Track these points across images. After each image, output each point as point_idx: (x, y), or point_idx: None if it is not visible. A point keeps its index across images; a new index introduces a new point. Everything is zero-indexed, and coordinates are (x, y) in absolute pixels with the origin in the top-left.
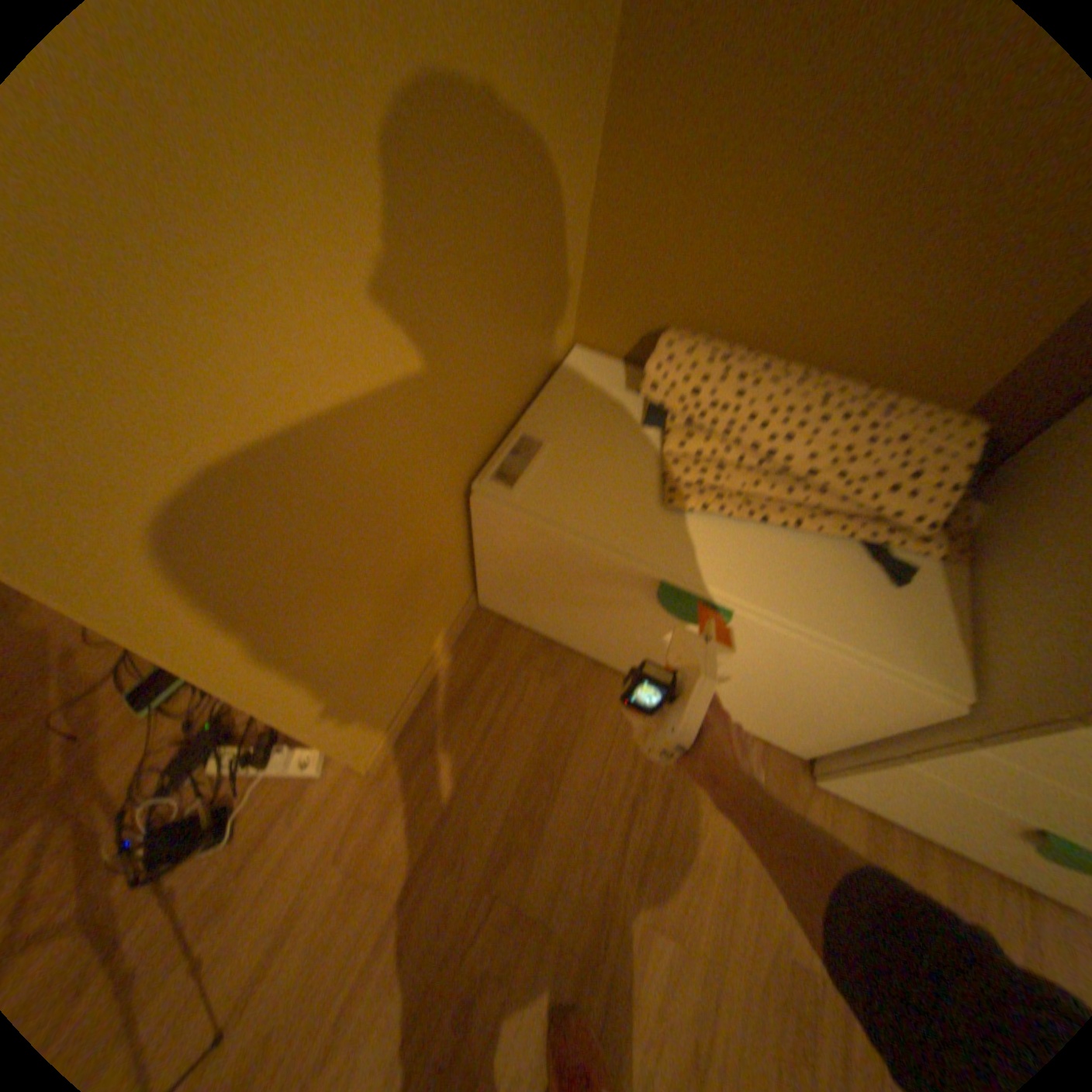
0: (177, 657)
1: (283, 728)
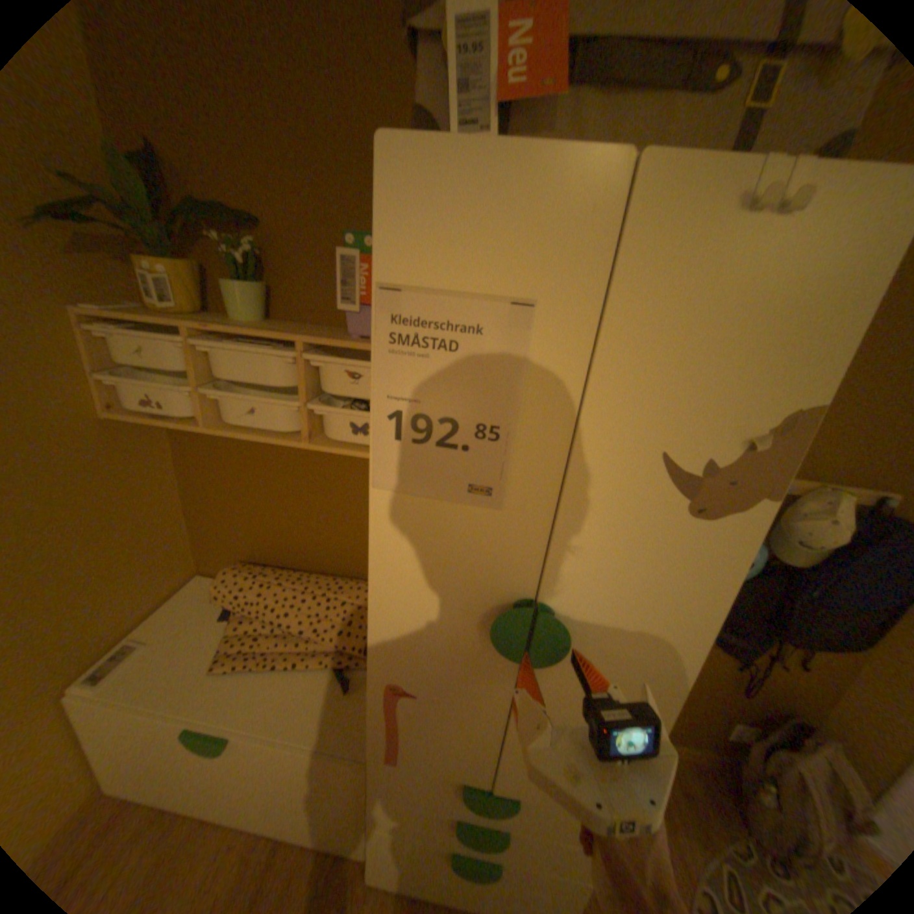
0: None
1: None
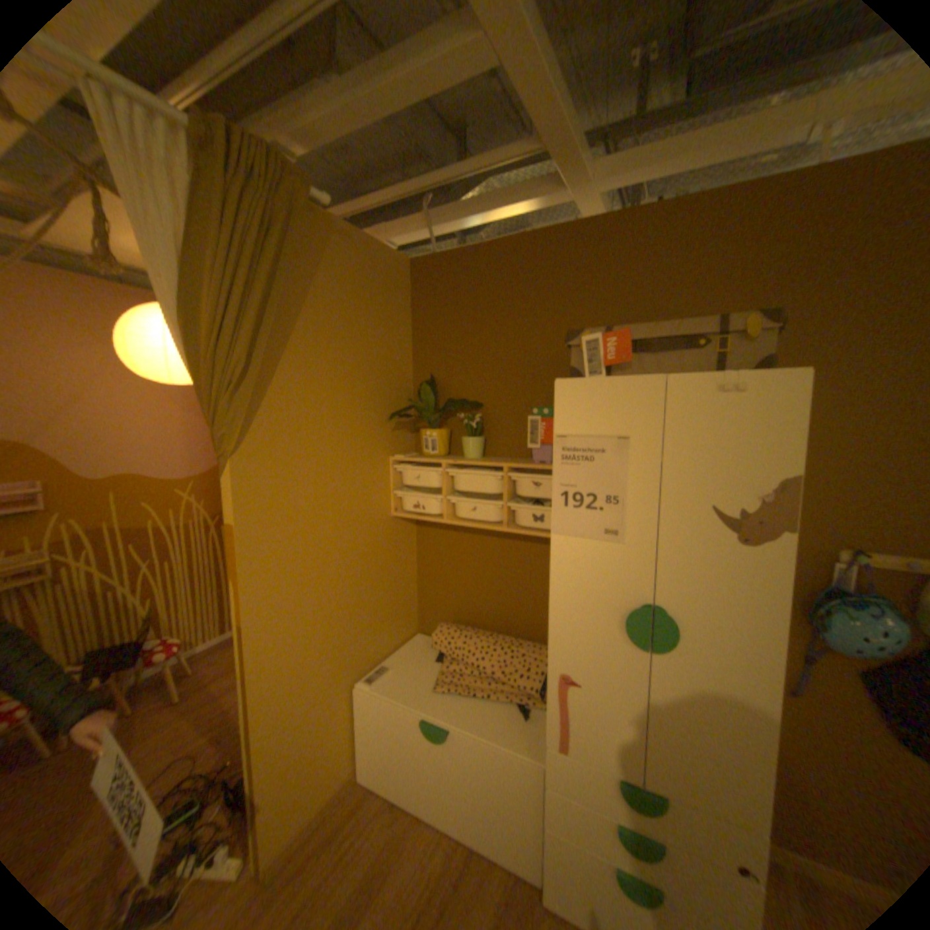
0: (248, 699)
1: (246, 786)
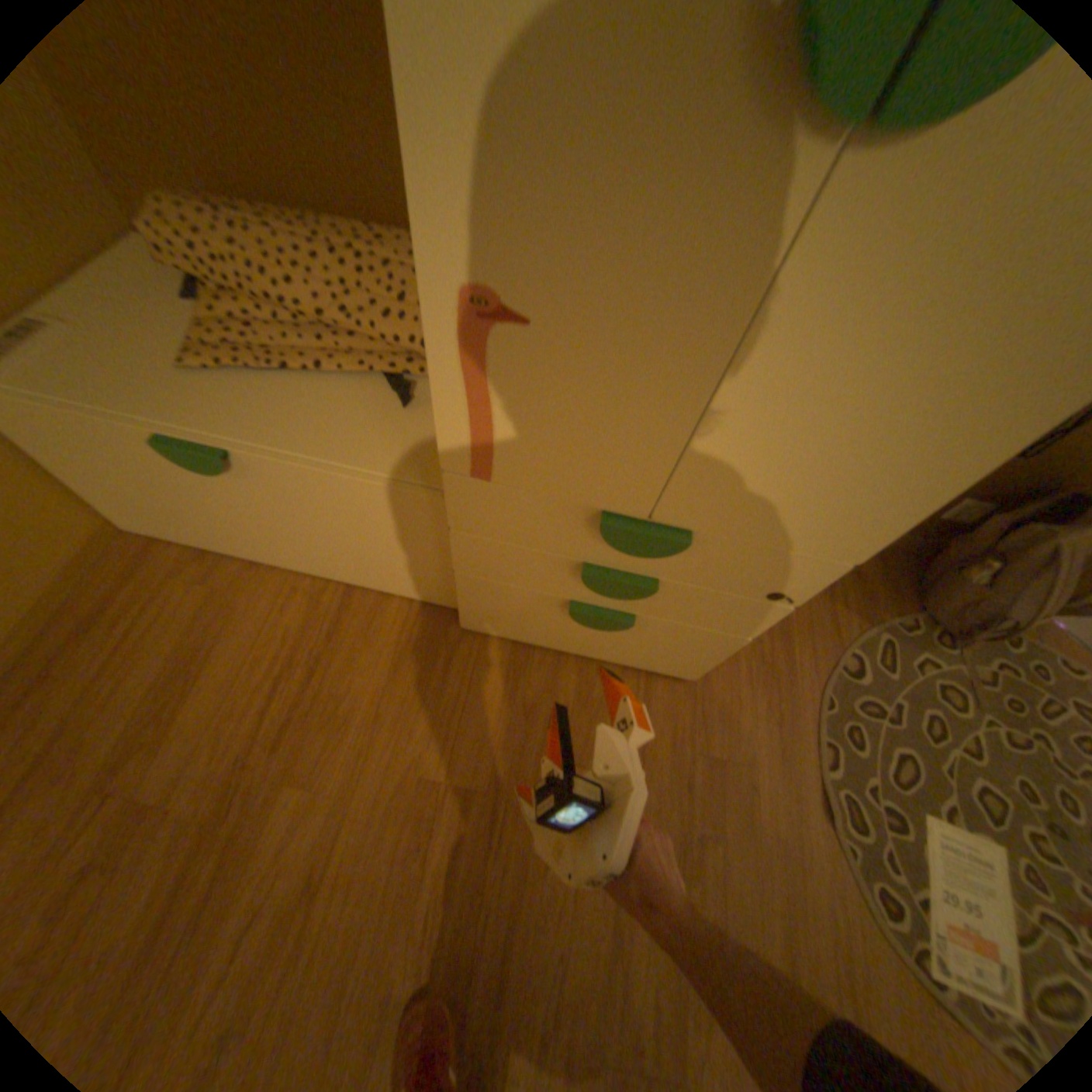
0: None
1: None
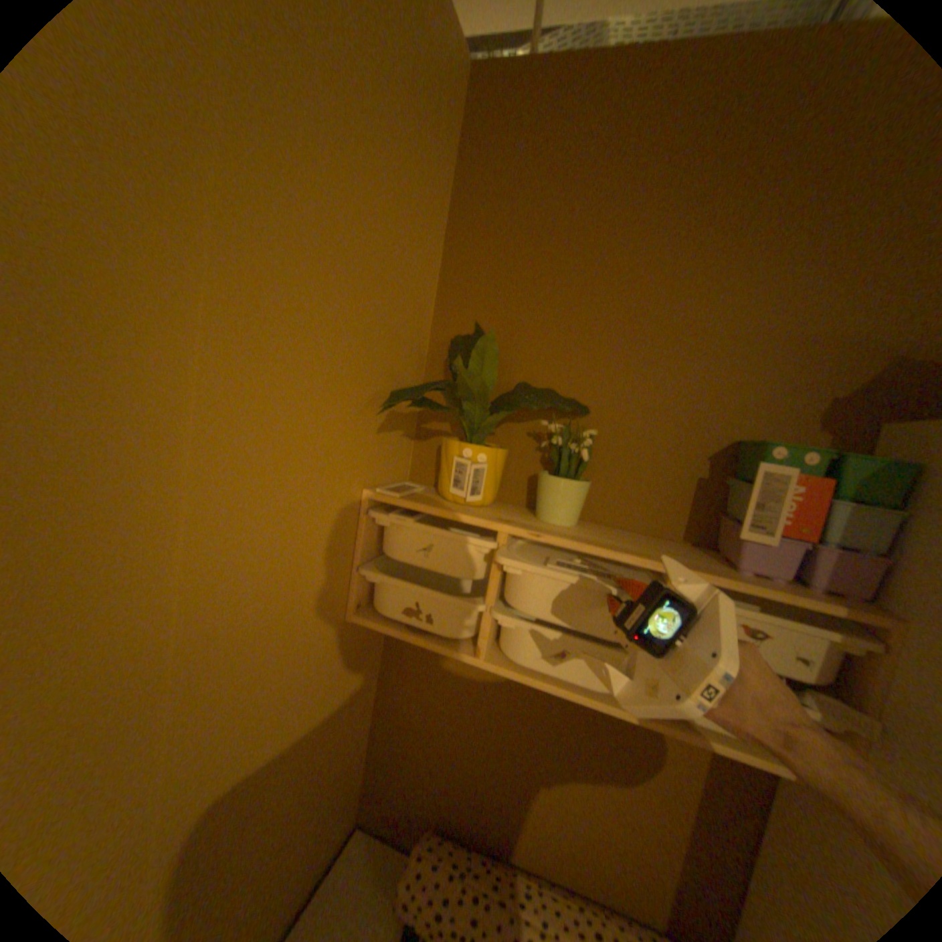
0: None
1: None
